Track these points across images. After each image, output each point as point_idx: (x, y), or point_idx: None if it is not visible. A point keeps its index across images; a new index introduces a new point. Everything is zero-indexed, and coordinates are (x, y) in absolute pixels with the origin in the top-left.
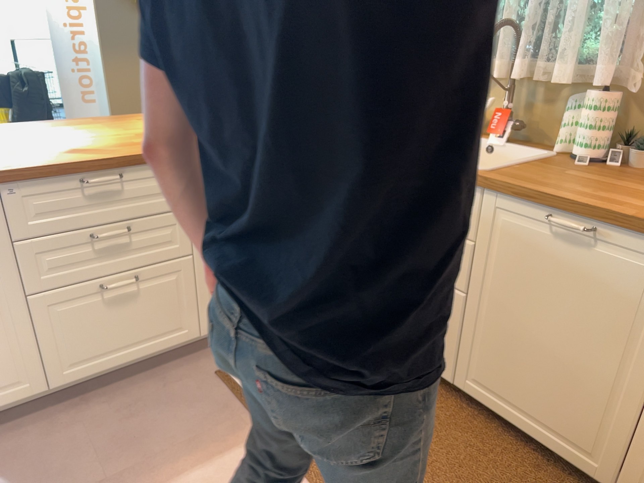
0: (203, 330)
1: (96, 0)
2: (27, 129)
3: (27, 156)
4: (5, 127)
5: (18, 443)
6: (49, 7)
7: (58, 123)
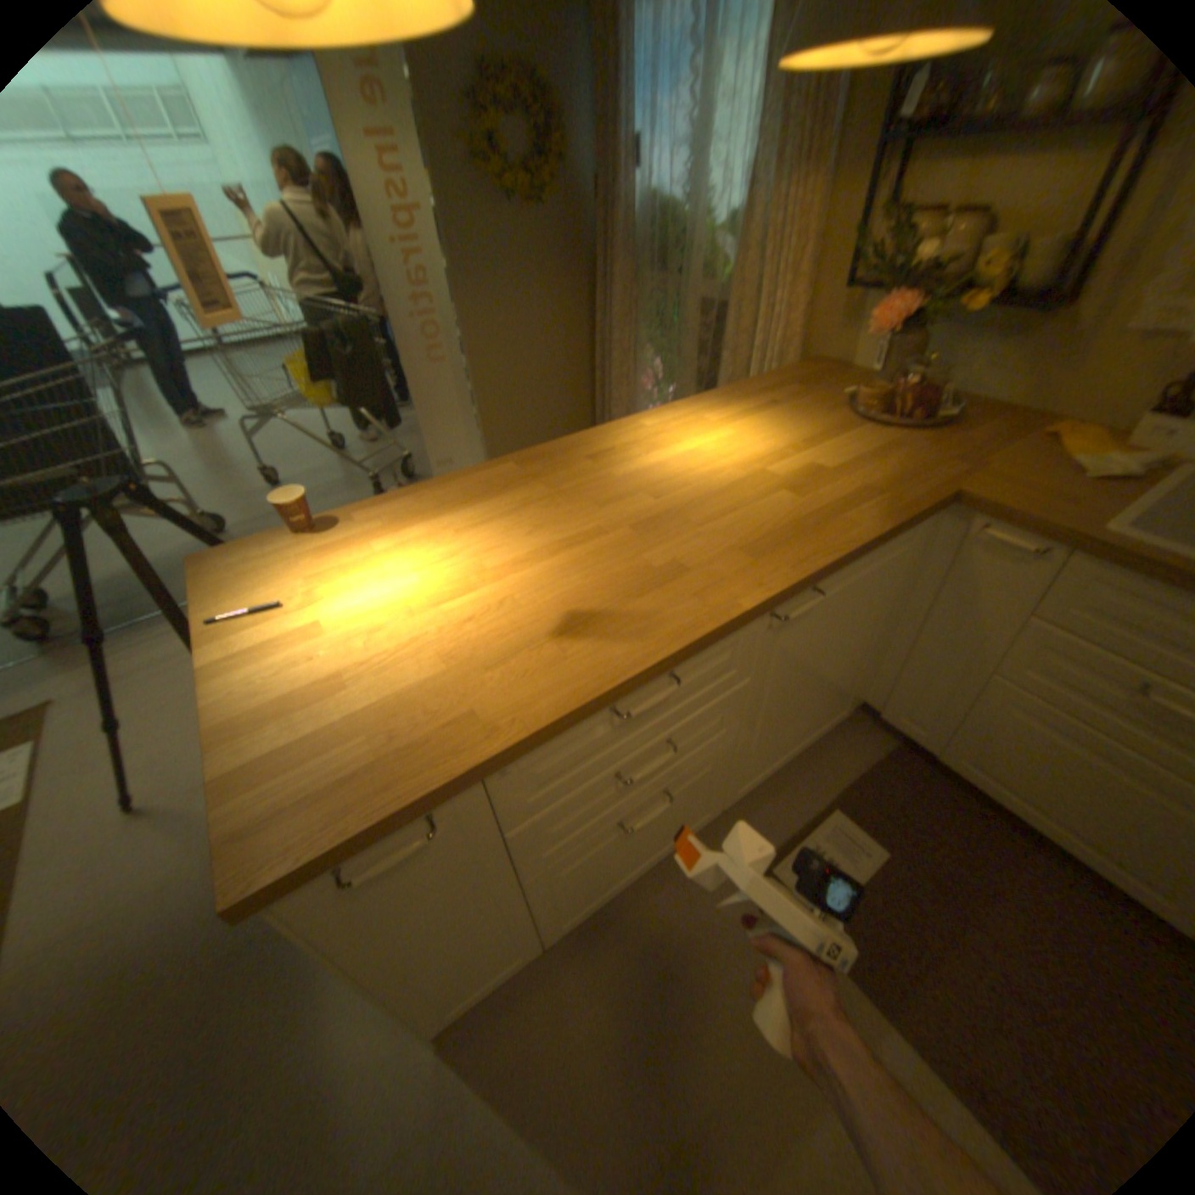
0: (728, 805)
1: (434, 188)
2: (427, 513)
3: (492, 653)
4: (388, 509)
5: (521, 1043)
6: (362, 208)
7: (465, 484)
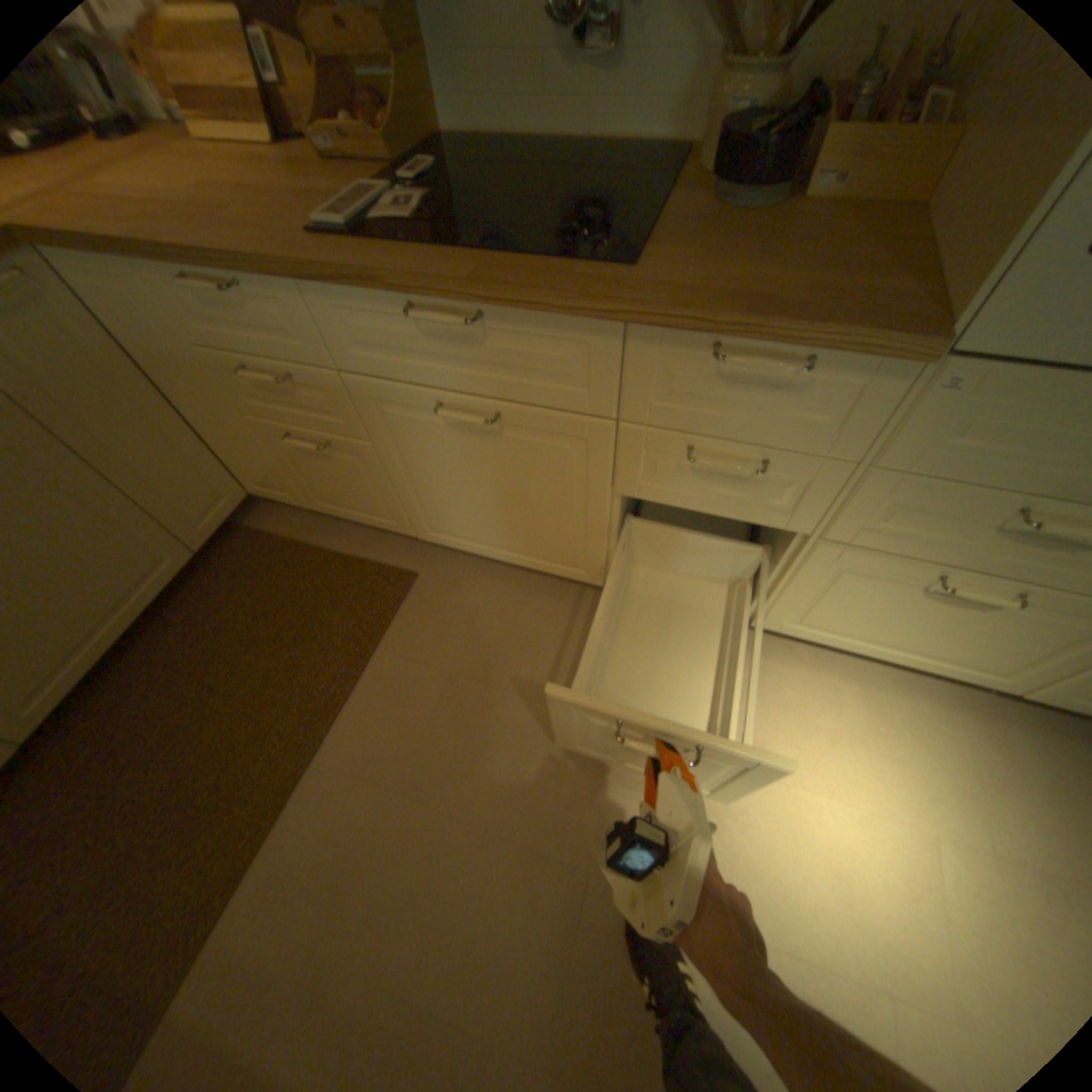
0: None
1: None
2: None
3: None
4: None
5: None
6: None
7: None
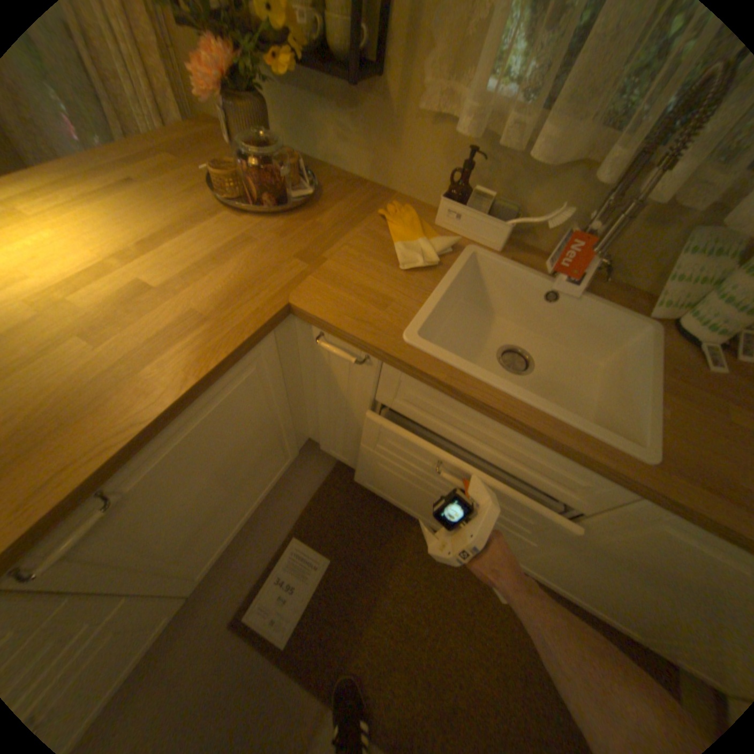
0: (187, 595)
1: None
2: None
3: None
4: None
5: None
6: None
7: None
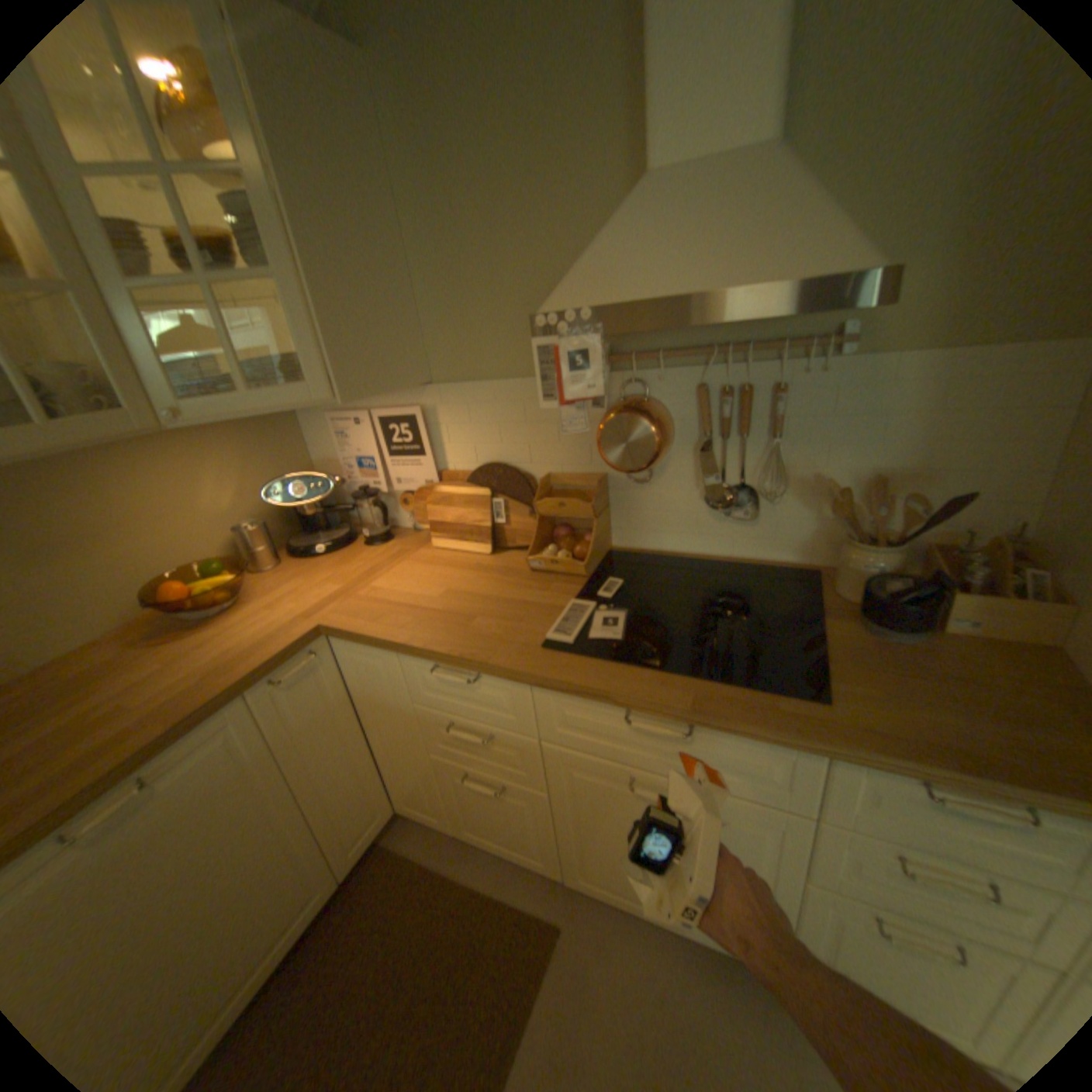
0: None
1: None
2: None
3: None
4: None
5: None
6: None
7: None
